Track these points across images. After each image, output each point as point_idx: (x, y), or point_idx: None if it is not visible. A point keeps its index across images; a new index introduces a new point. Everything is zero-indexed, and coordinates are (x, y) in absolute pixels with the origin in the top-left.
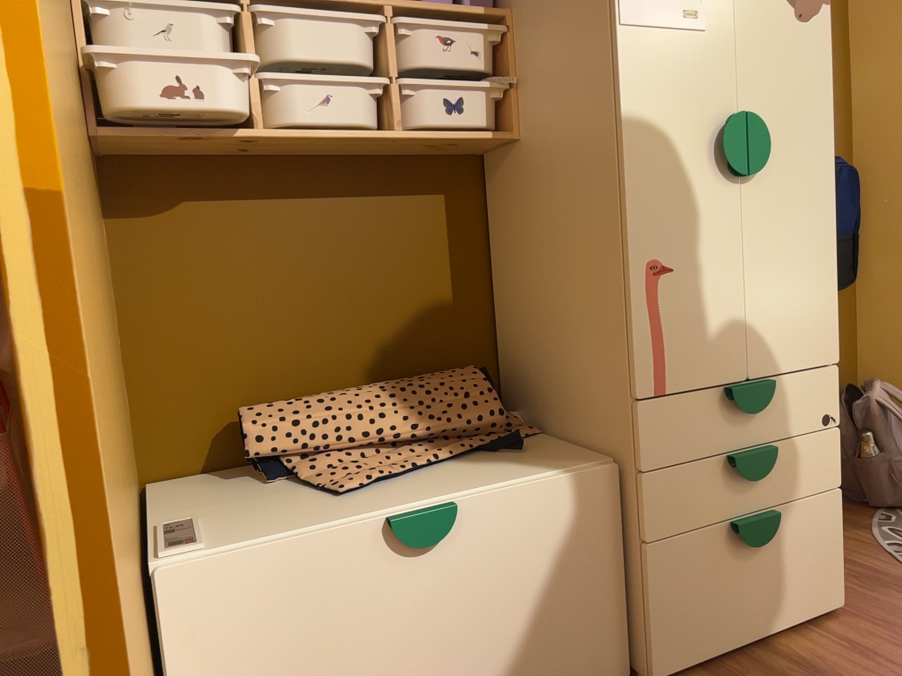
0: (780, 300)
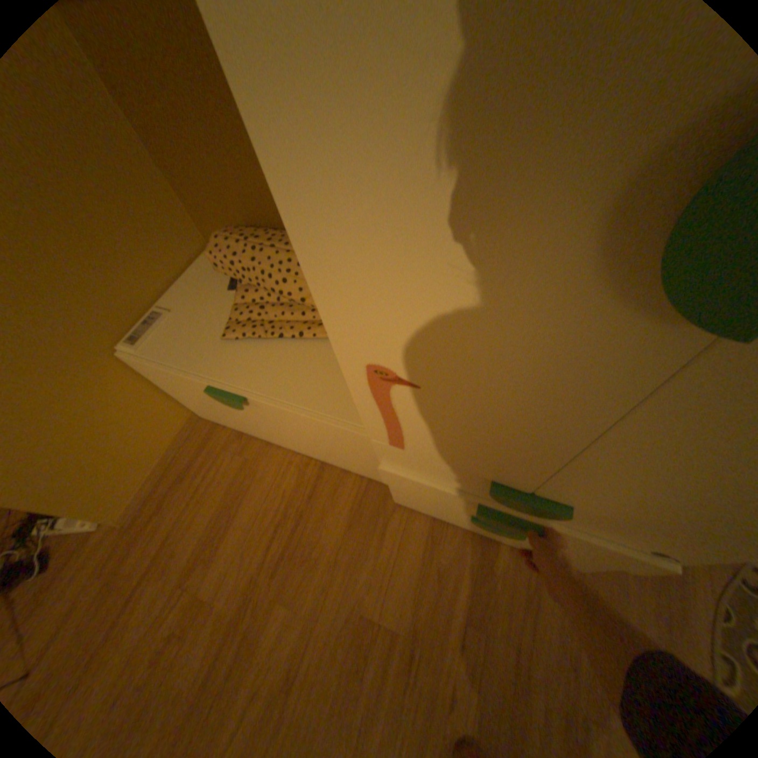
0: (667, 489)
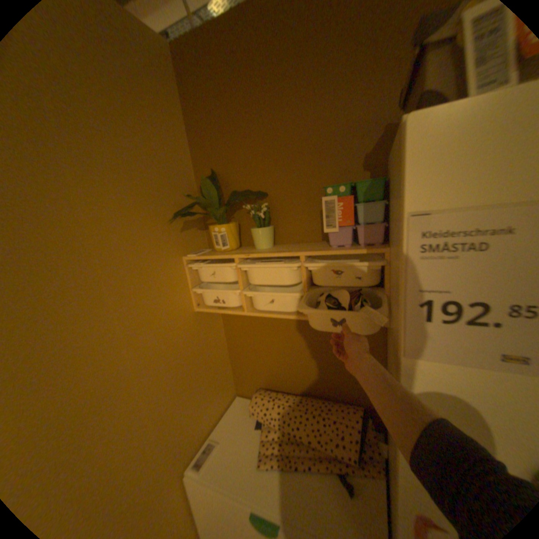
0: None
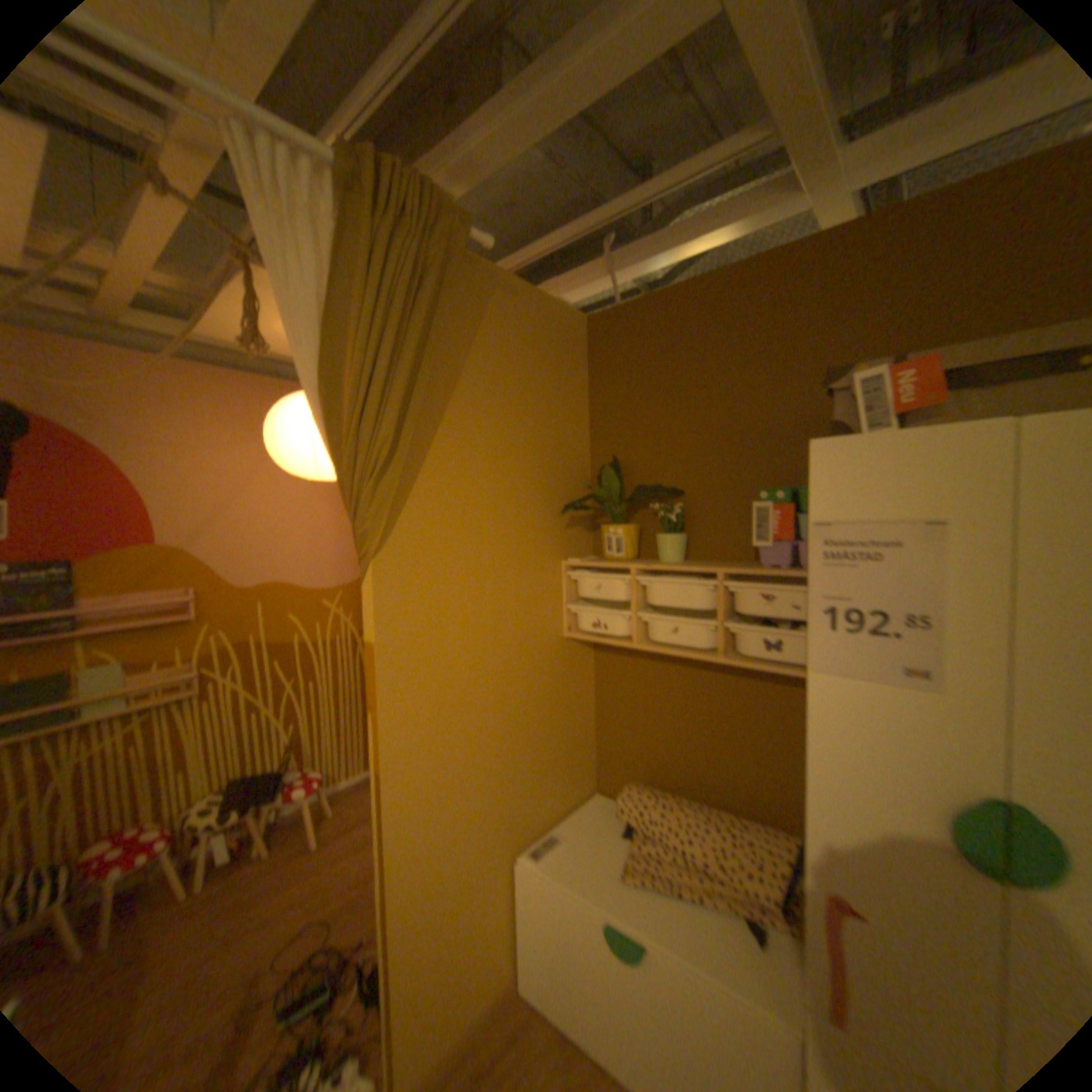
0: None
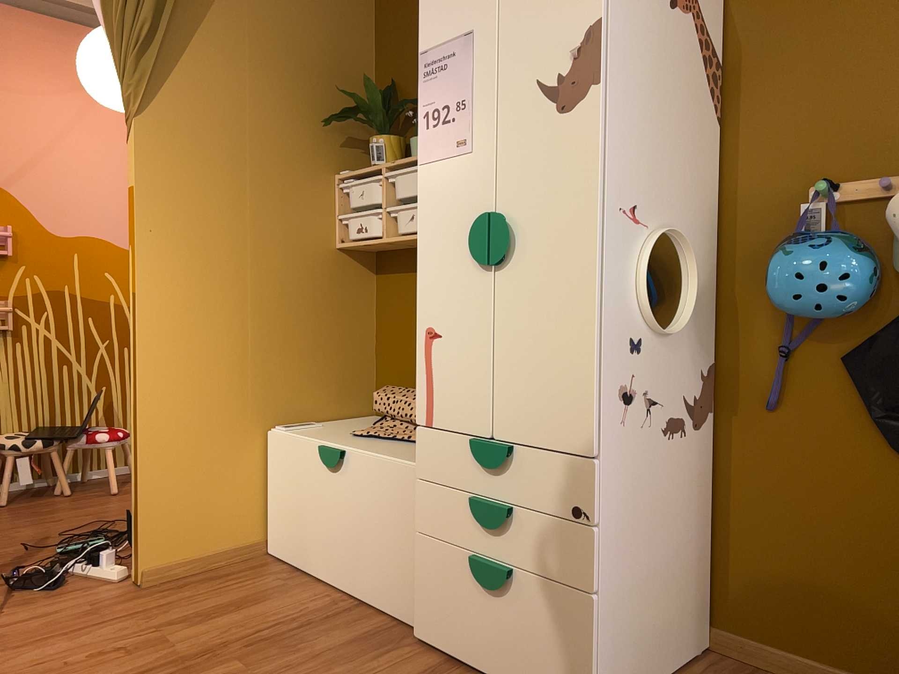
0: (526, 376)
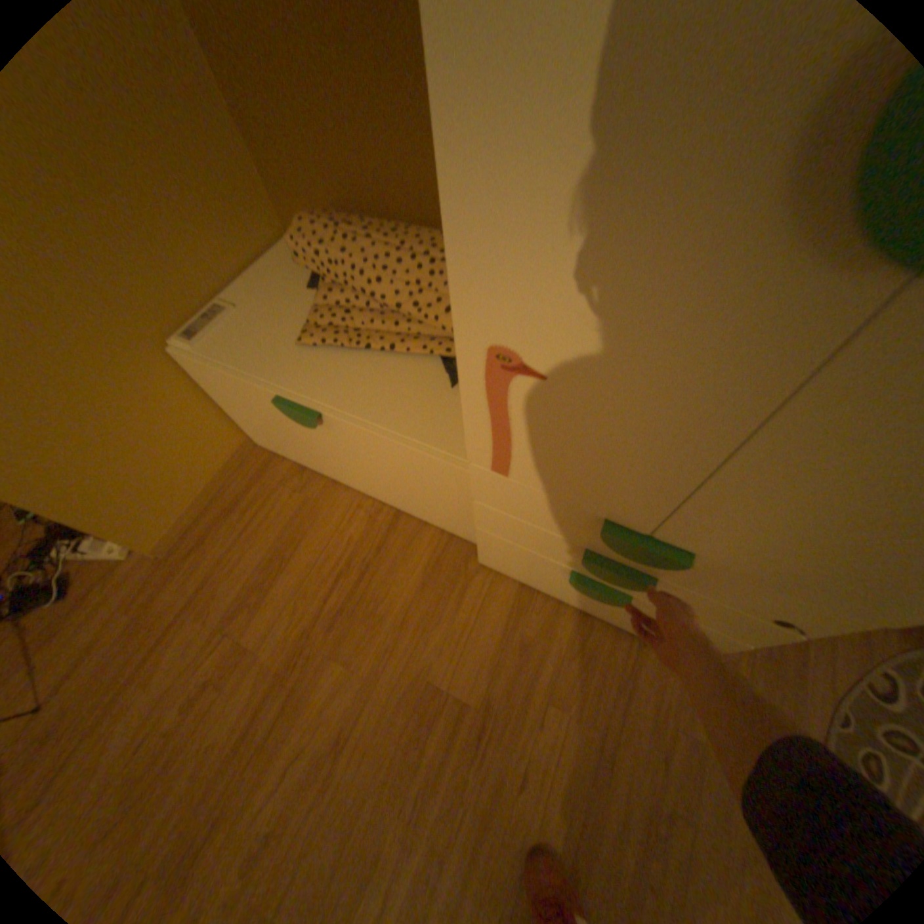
0: (807, 519)
